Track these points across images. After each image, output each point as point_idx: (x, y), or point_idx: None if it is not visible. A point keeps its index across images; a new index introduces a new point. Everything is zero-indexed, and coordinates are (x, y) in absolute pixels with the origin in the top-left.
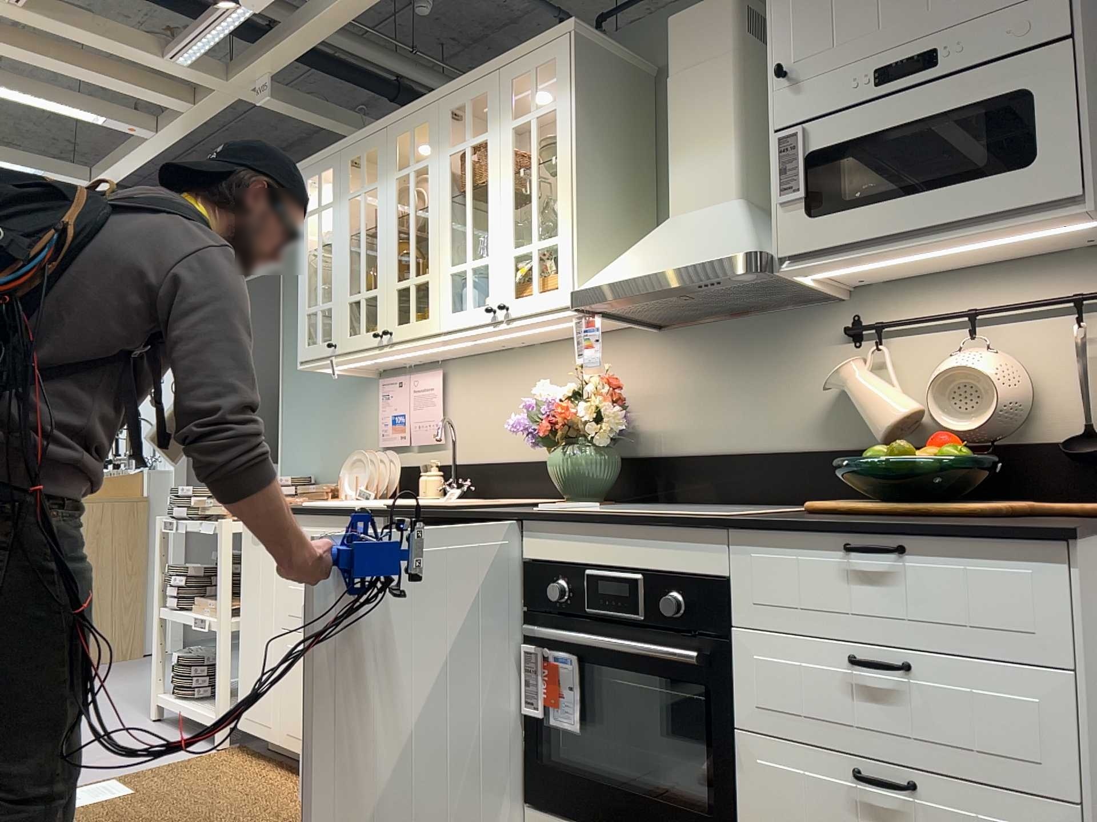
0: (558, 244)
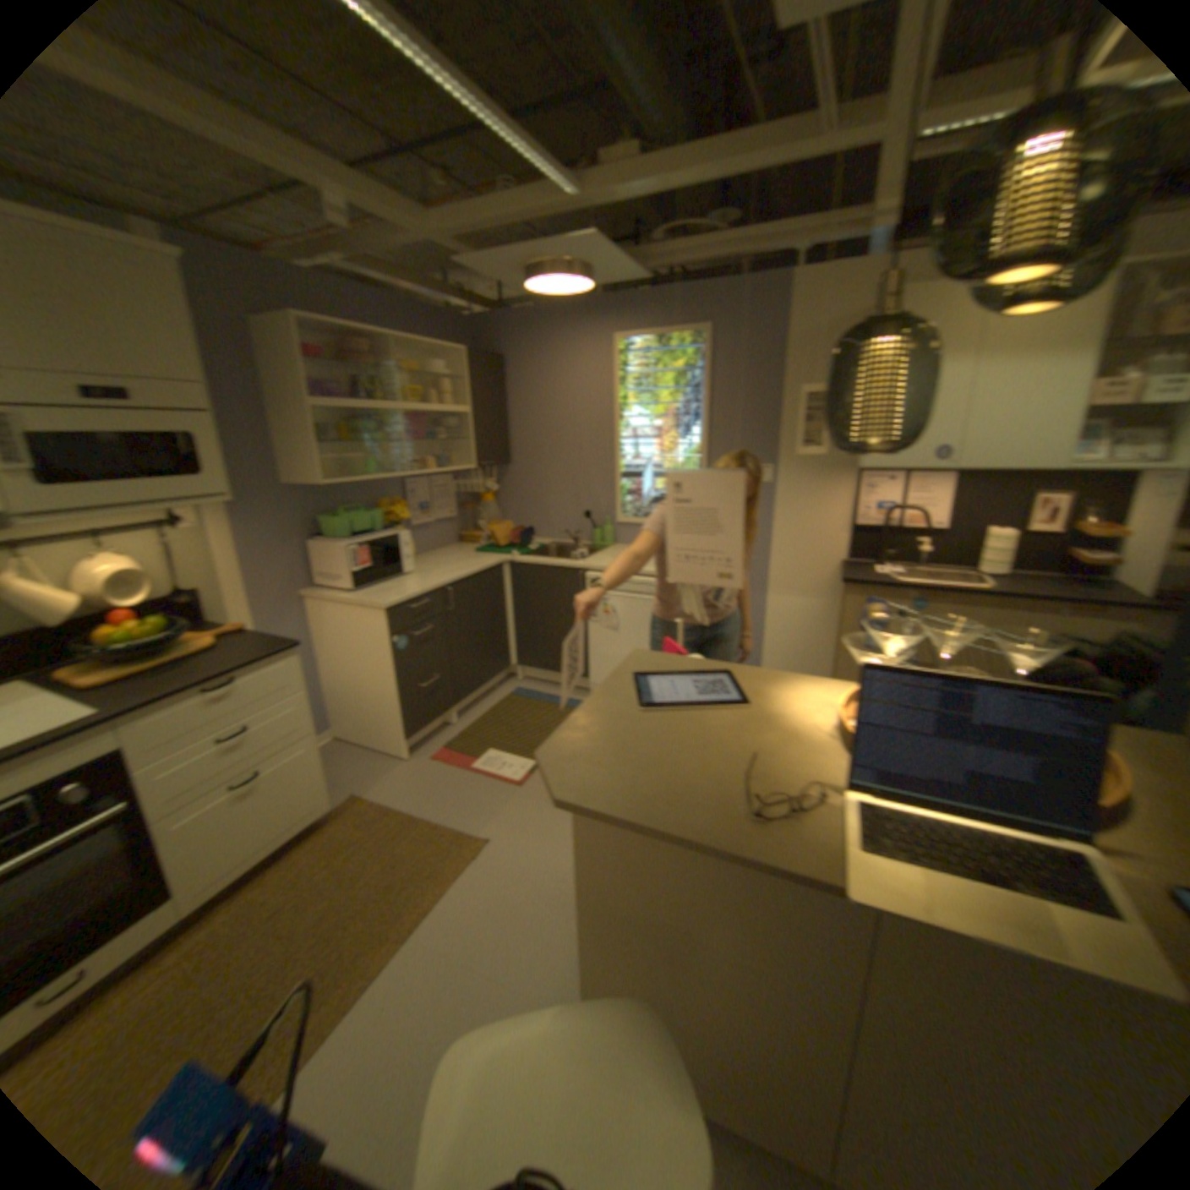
0: None
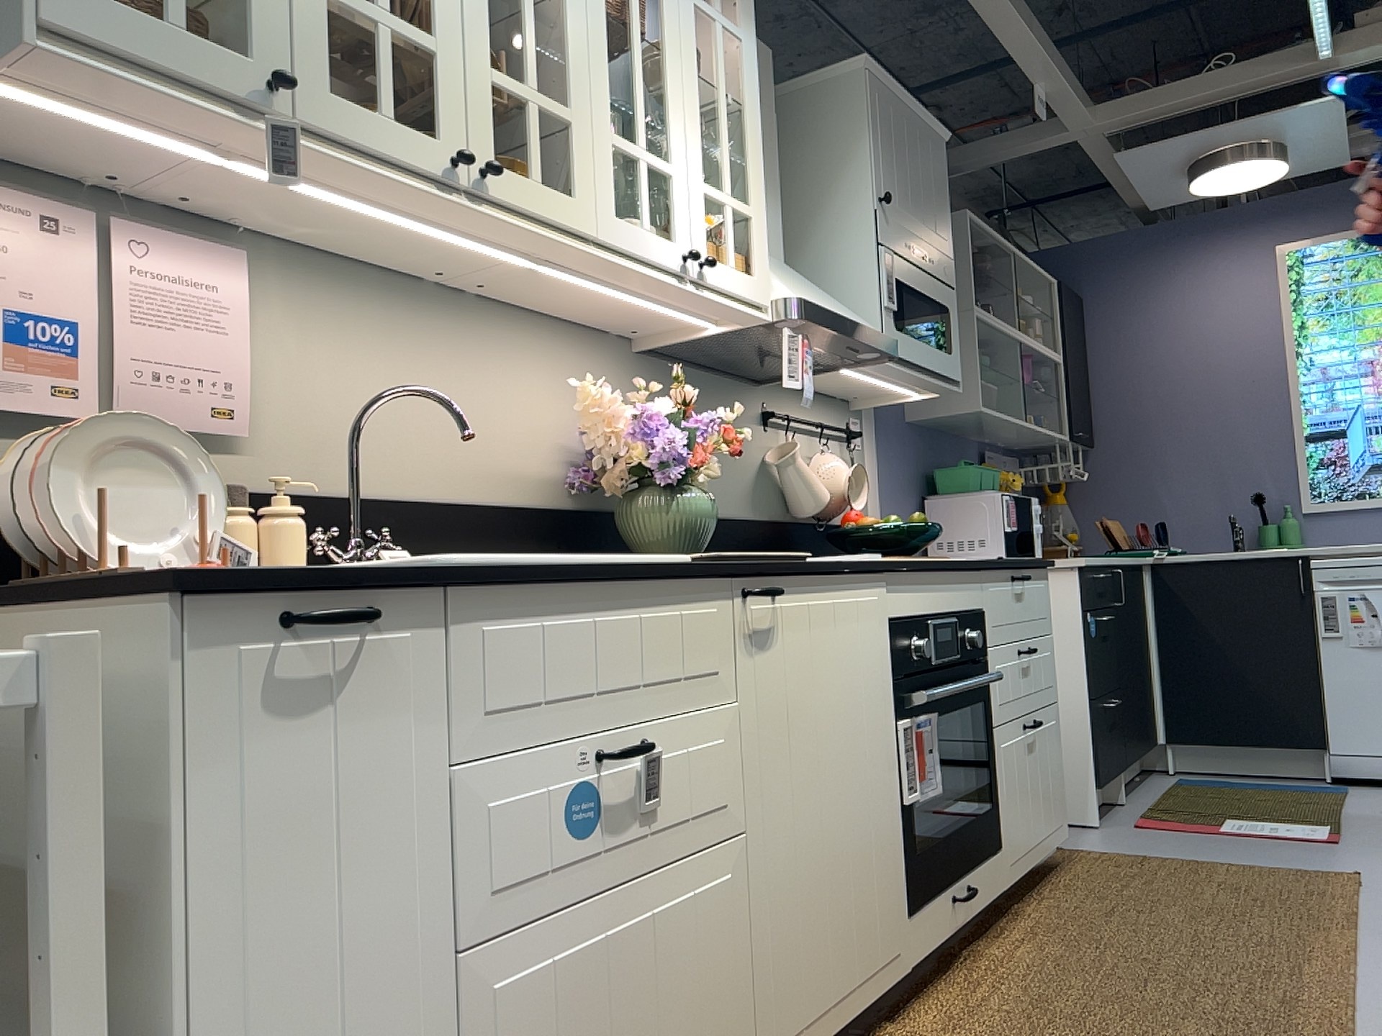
0: (755, 221)
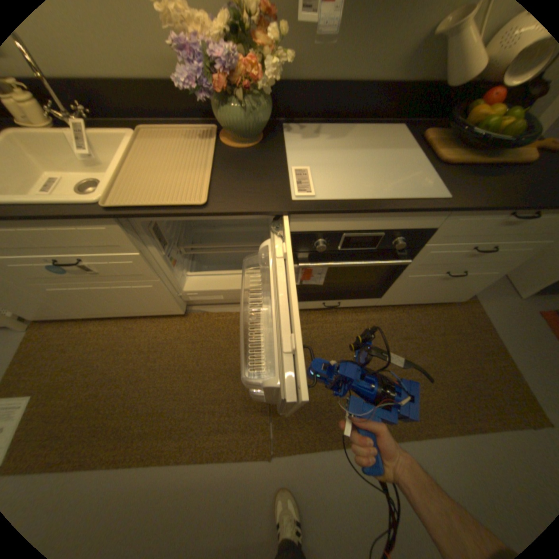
0: None
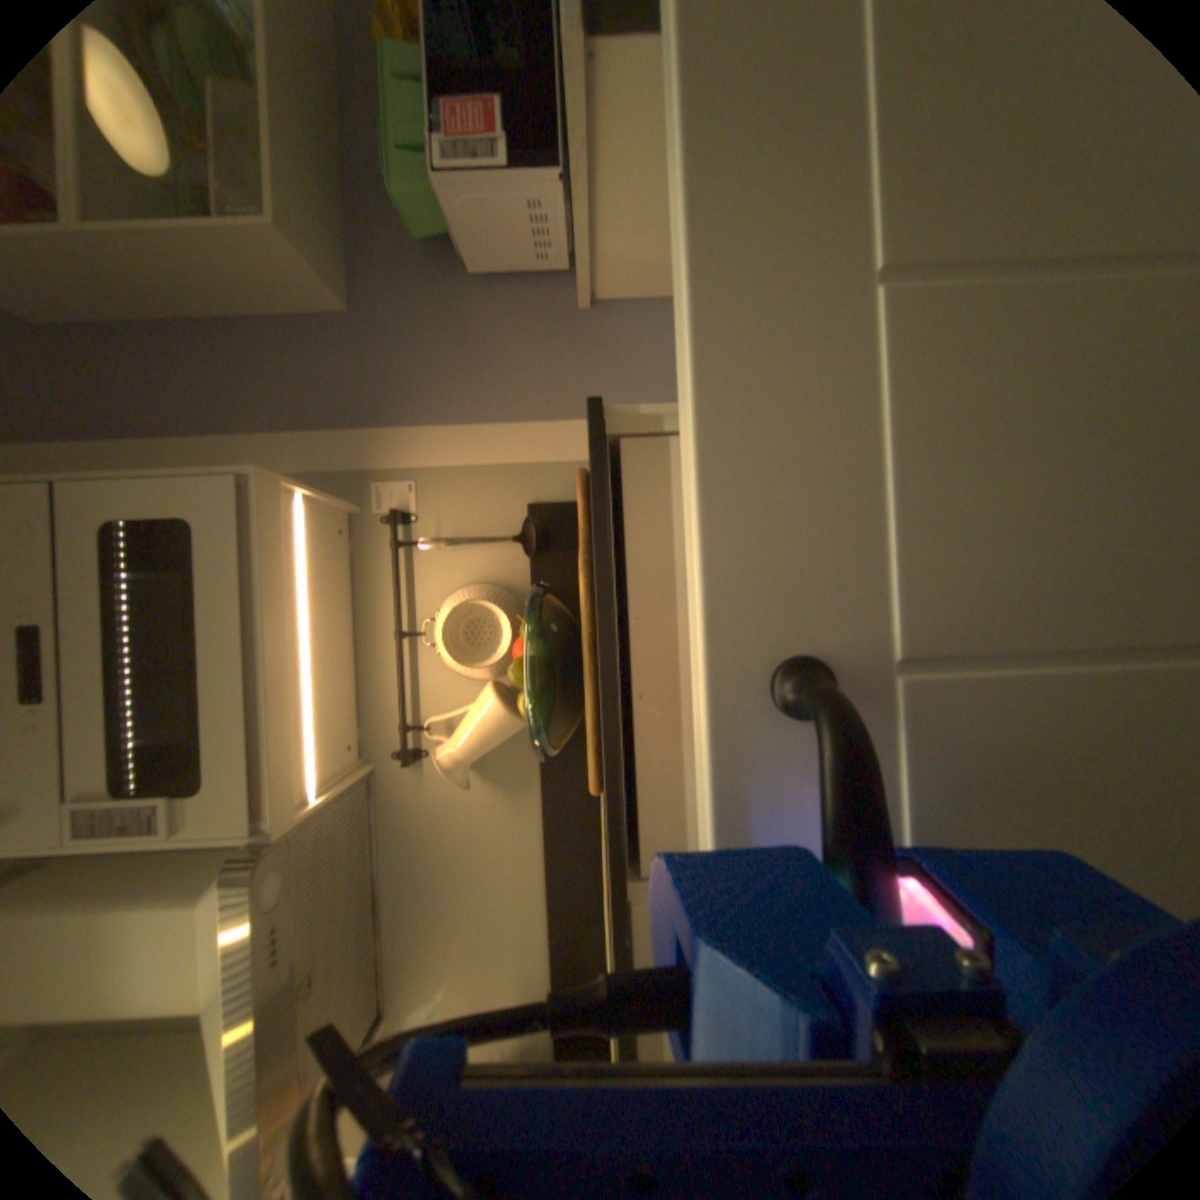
0: None
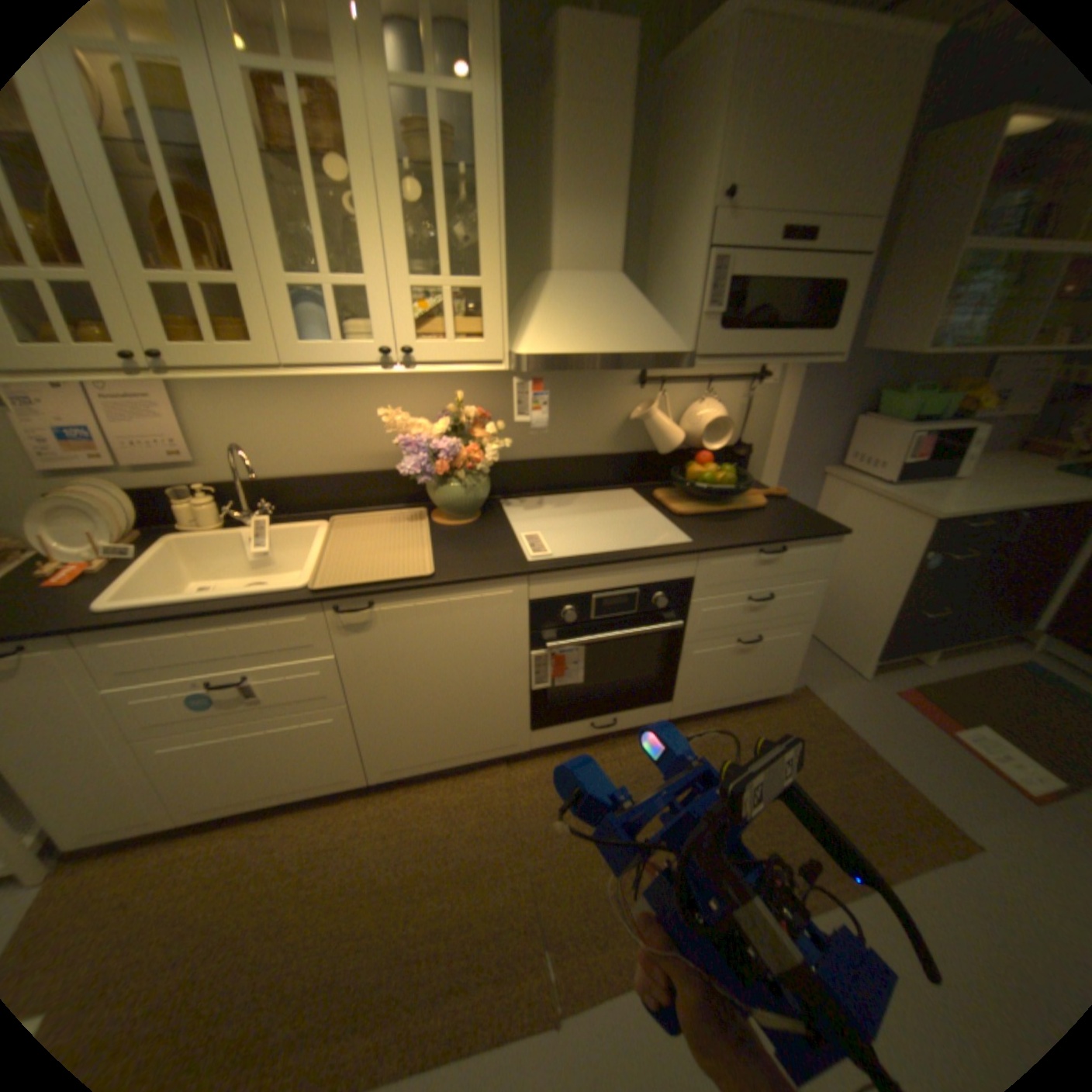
0: (485, 291)
